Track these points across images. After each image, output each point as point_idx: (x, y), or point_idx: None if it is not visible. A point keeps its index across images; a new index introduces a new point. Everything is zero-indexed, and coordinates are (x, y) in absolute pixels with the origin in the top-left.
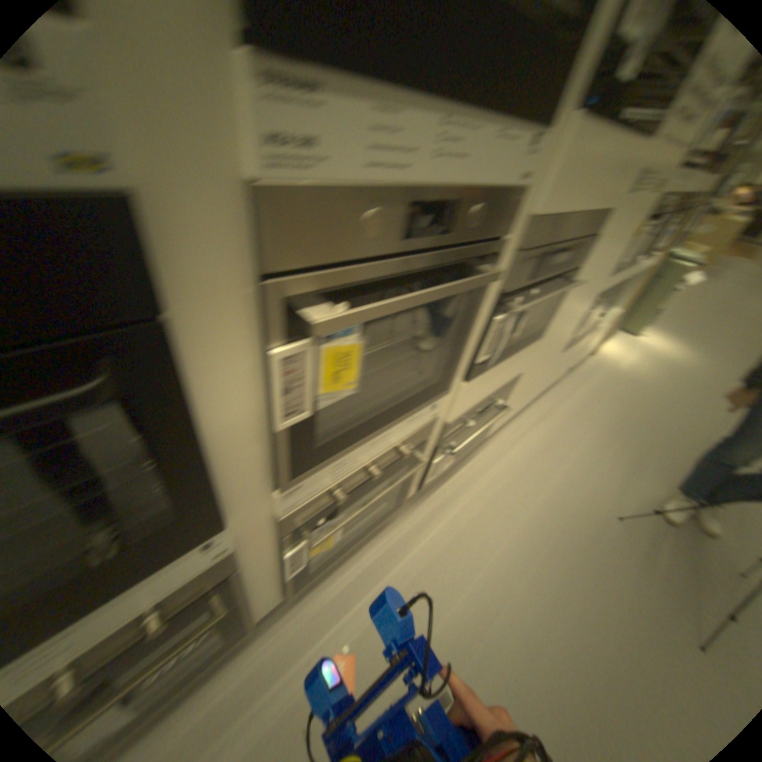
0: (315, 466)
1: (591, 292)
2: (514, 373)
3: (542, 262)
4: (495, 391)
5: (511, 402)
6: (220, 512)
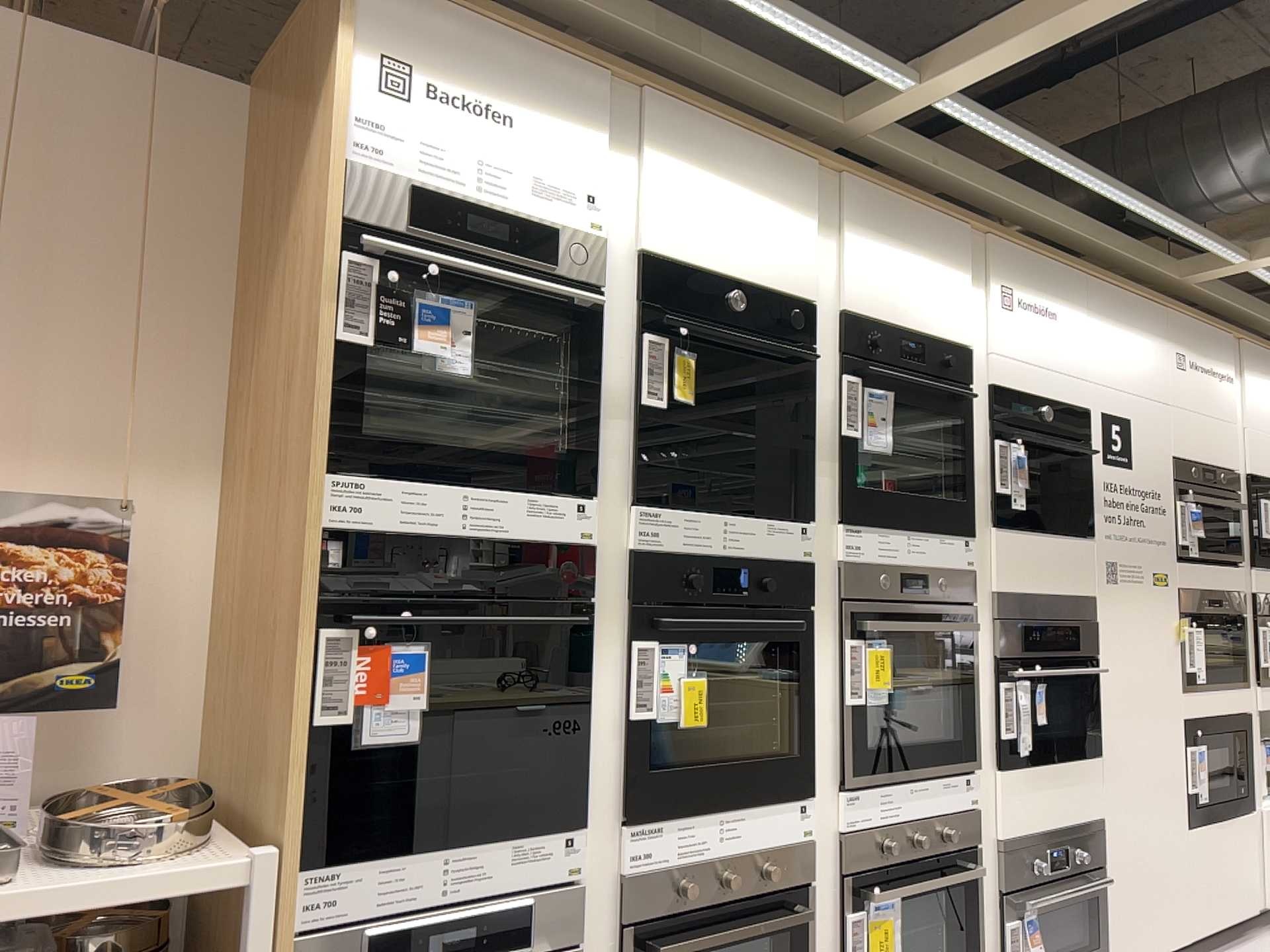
0: (865, 775)
1: (1150, 703)
2: (1080, 802)
3: (1023, 633)
4: (1059, 822)
5: (1117, 888)
6: (811, 774)
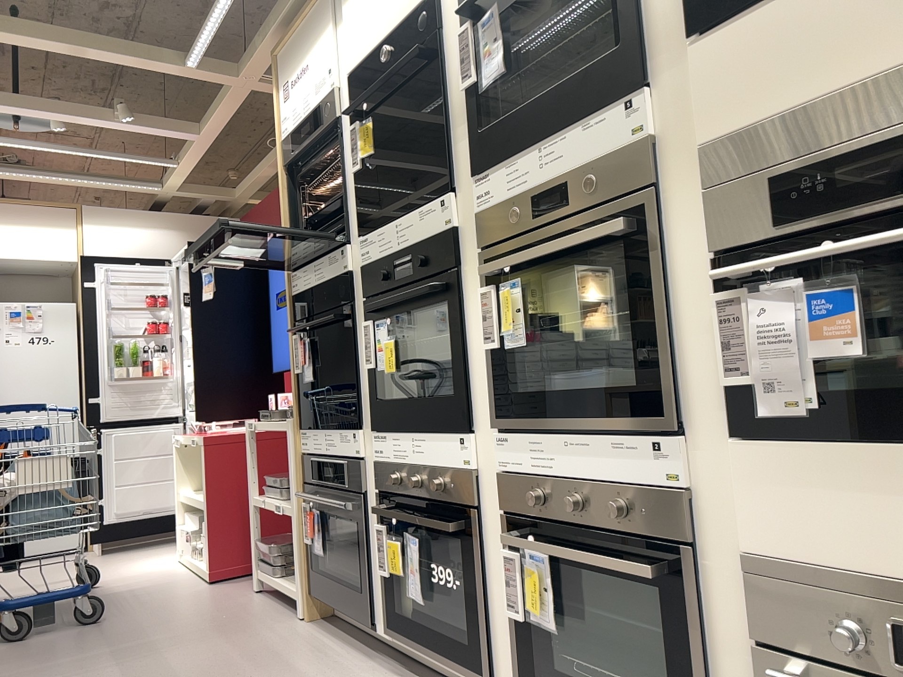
0: (510, 421)
1: None
2: None
3: (777, 193)
4: None
5: None
6: (465, 414)
